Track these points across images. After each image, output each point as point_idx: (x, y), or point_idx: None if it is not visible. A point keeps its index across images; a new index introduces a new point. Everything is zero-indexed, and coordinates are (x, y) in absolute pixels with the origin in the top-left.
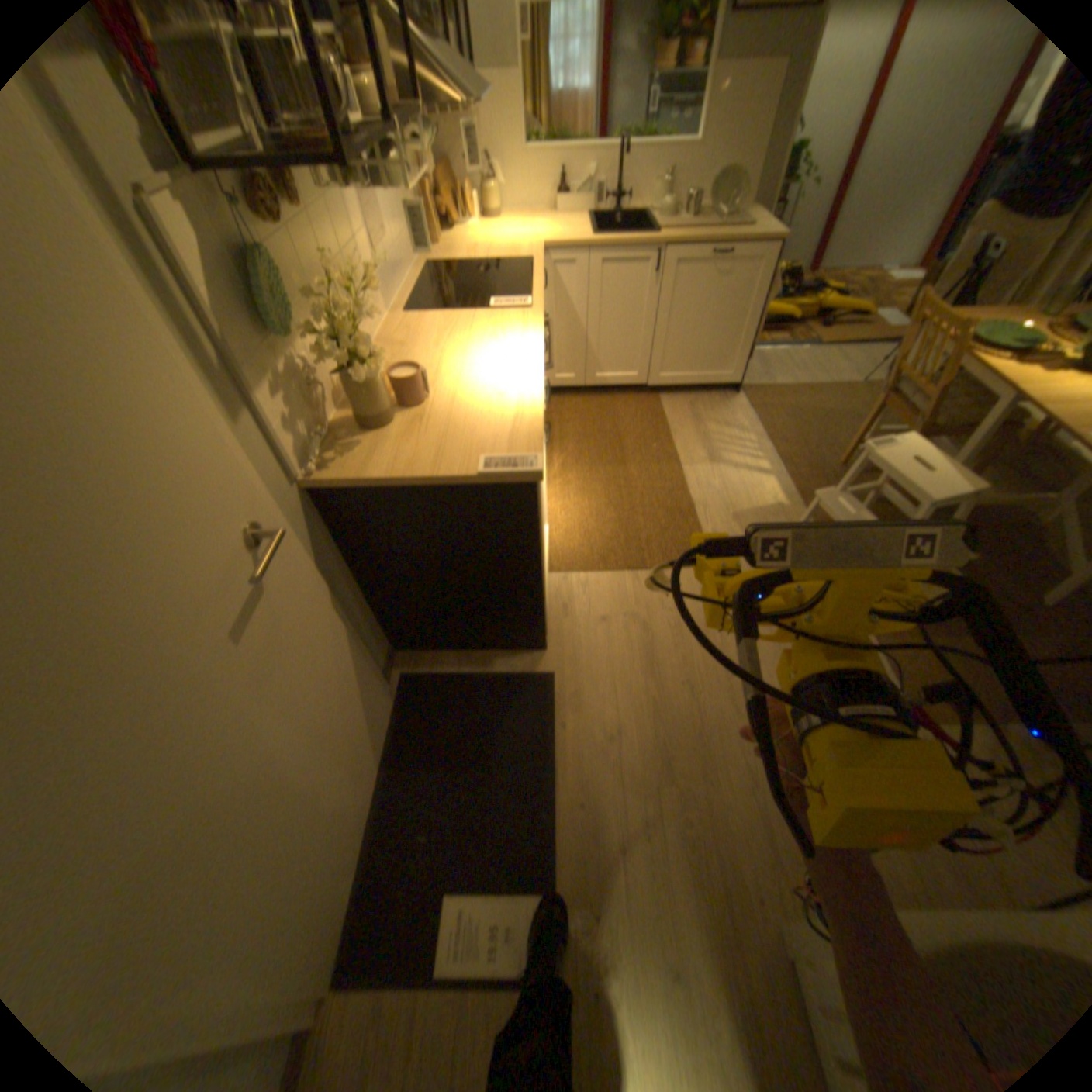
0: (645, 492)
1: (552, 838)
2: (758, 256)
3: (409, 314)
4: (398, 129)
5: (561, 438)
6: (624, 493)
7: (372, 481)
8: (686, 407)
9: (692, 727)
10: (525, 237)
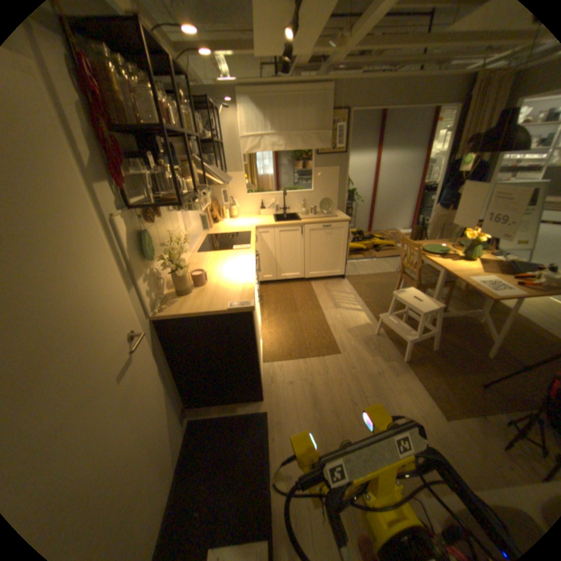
0: (307, 322)
1: (269, 502)
2: (342, 226)
3: (200, 252)
4: (200, 192)
5: (268, 301)
6: (298, 323)
7: (183, 314)
8: (323, 285)
9: (338, 432)
10: (248, 223)
